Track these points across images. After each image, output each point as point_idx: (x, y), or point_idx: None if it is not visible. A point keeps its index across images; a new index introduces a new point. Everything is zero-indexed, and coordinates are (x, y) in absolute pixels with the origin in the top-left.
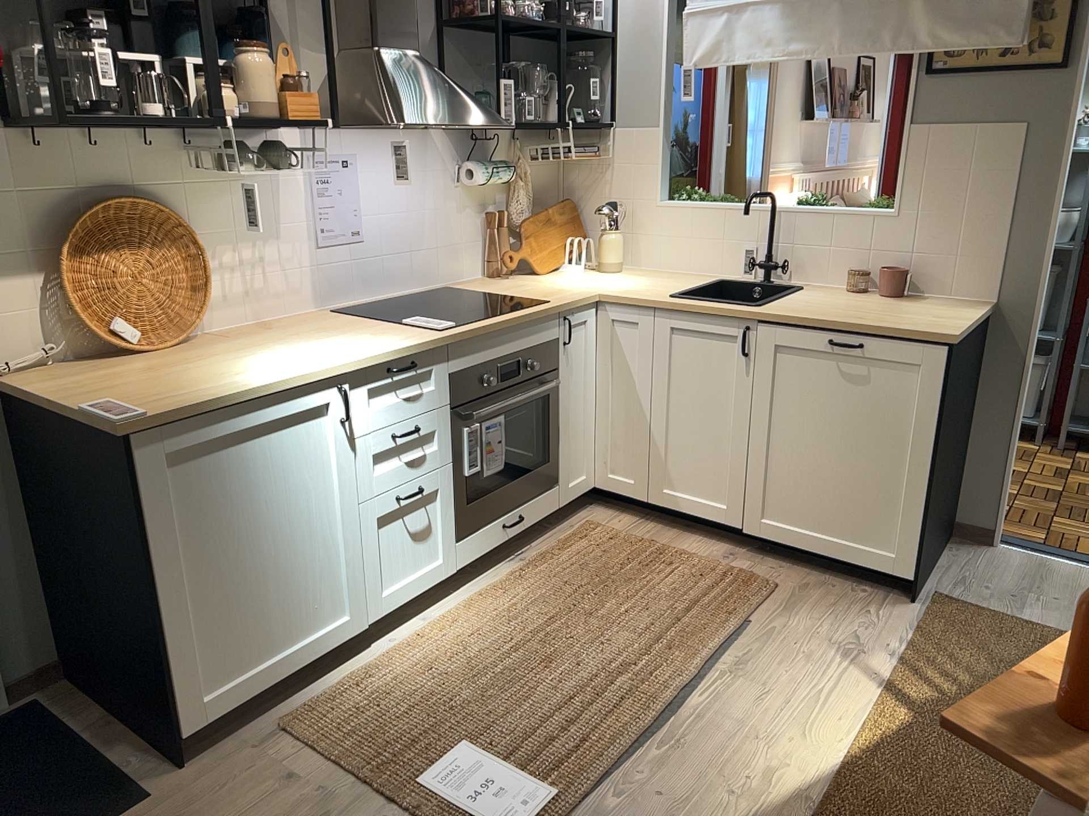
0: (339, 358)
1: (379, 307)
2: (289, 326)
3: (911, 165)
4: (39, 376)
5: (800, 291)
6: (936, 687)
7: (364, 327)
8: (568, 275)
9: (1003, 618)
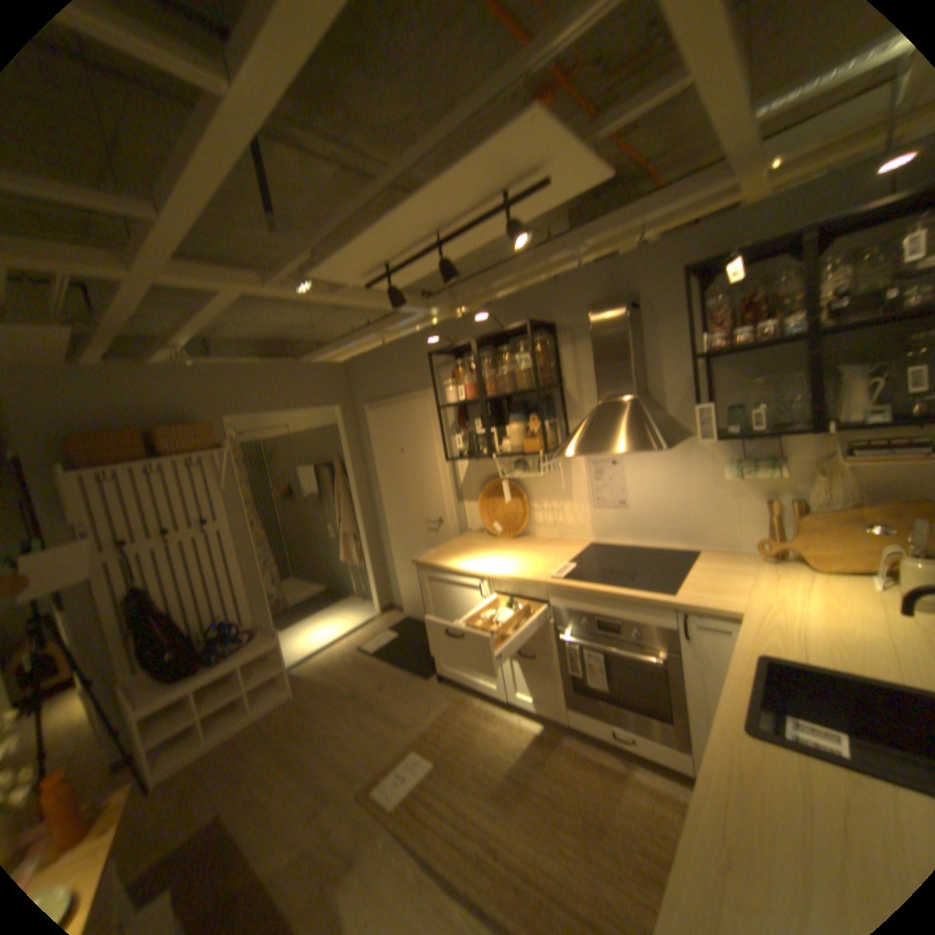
0: (488, 567)
1: (640, 548)
2: (555, 543)
3: None
4: (469, 533)
5: None
6: None
7: (558, 557)
8: (844, 586)
9: None
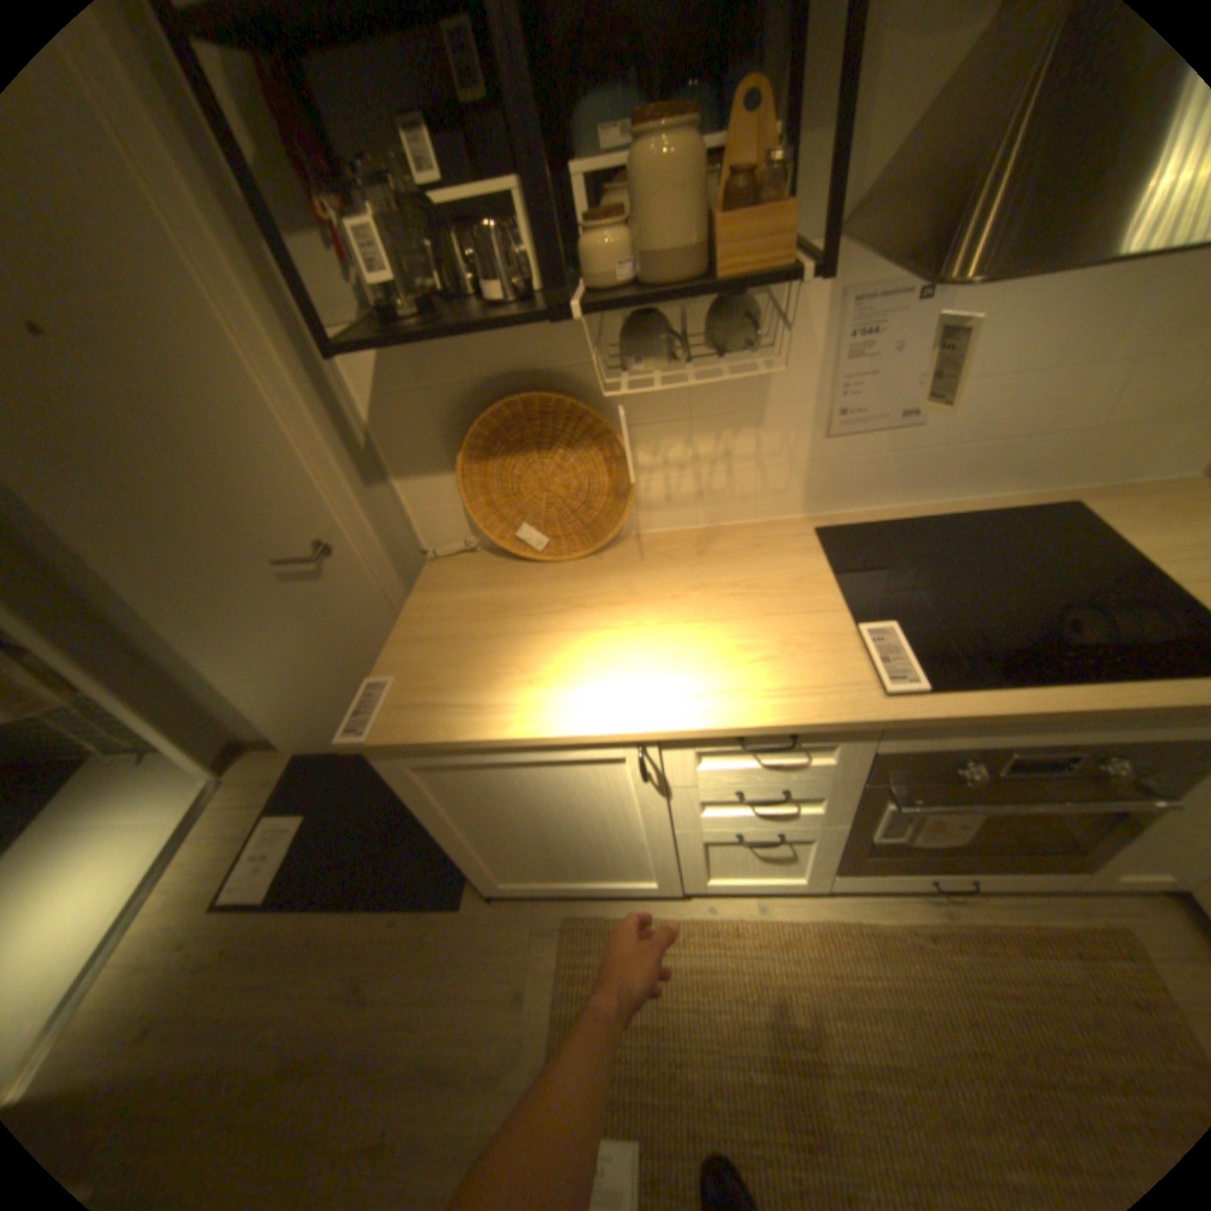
0: (657, 706)
1: (919, 515)
2: (729, 550)
3: None
4: (448, 569)
5: None
6: None
7: (804, 603)
8: None
9: None
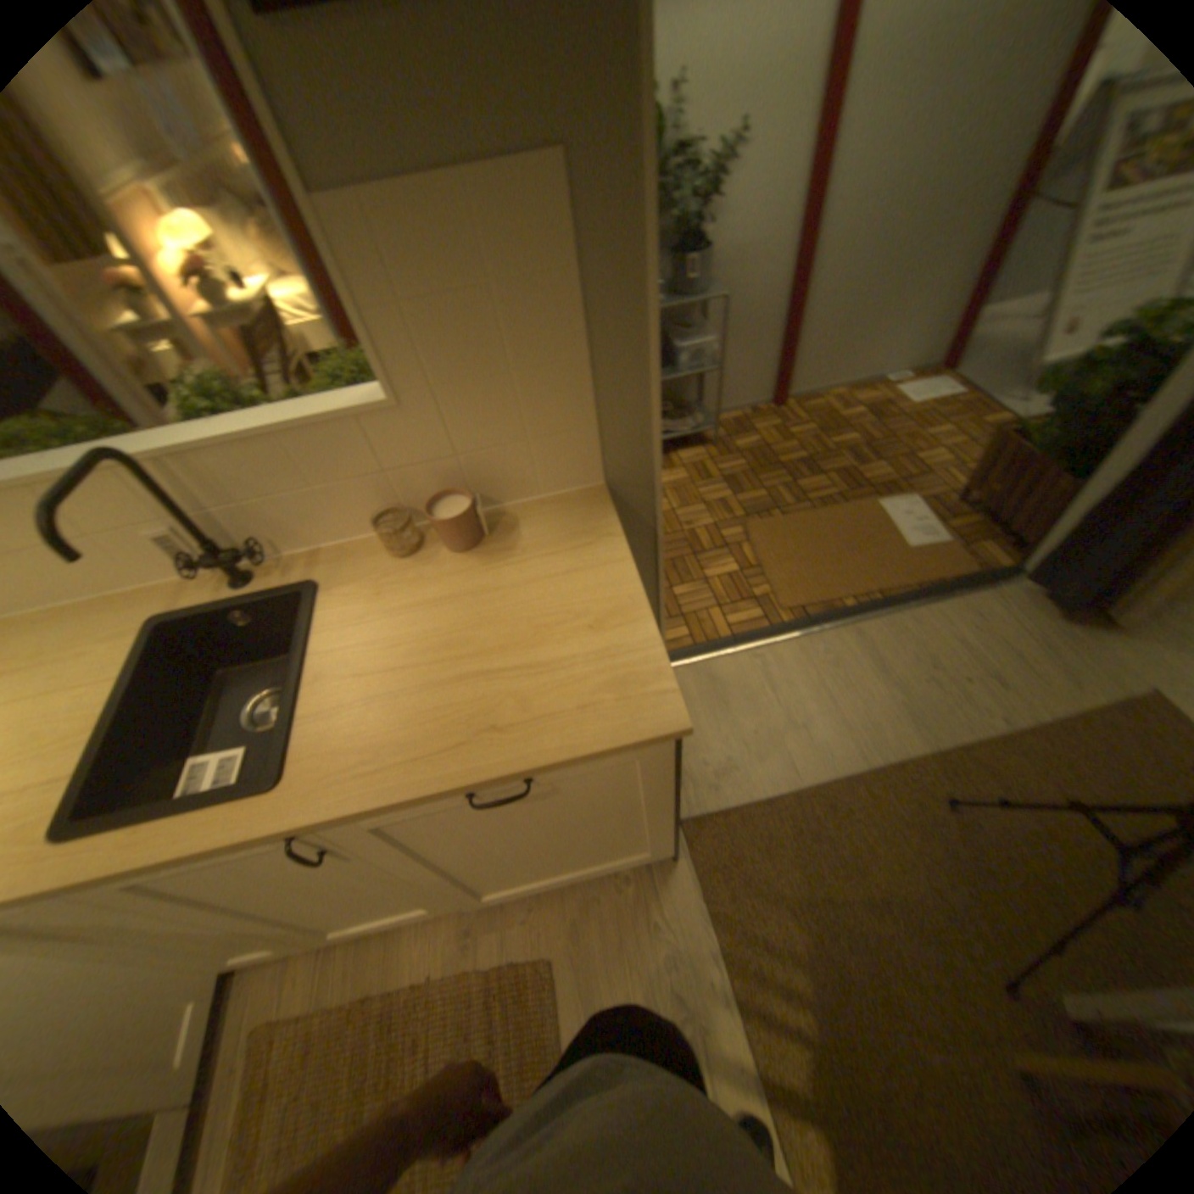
0: None
1: None
2: None
3: (362, 301)
4: None
5: (314, 613)
6: (794, 1041)
7: None
8: None
9: (747, 819)
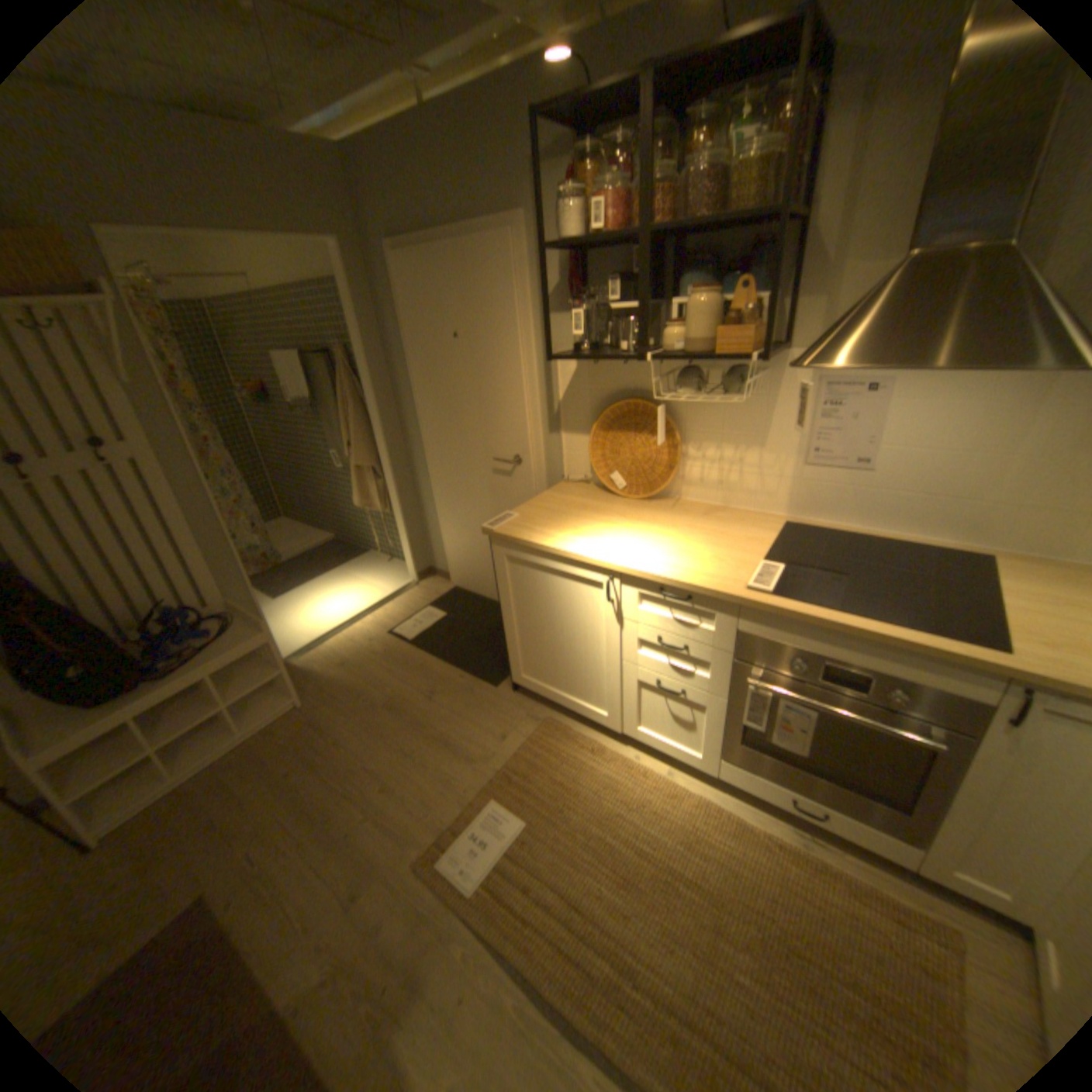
0: (625, 558)
1: (871, 538)
2: (723, 517)
3: None
4: (569, 487)
5: None
6: None
7: (742, 547)
8: None
9: None
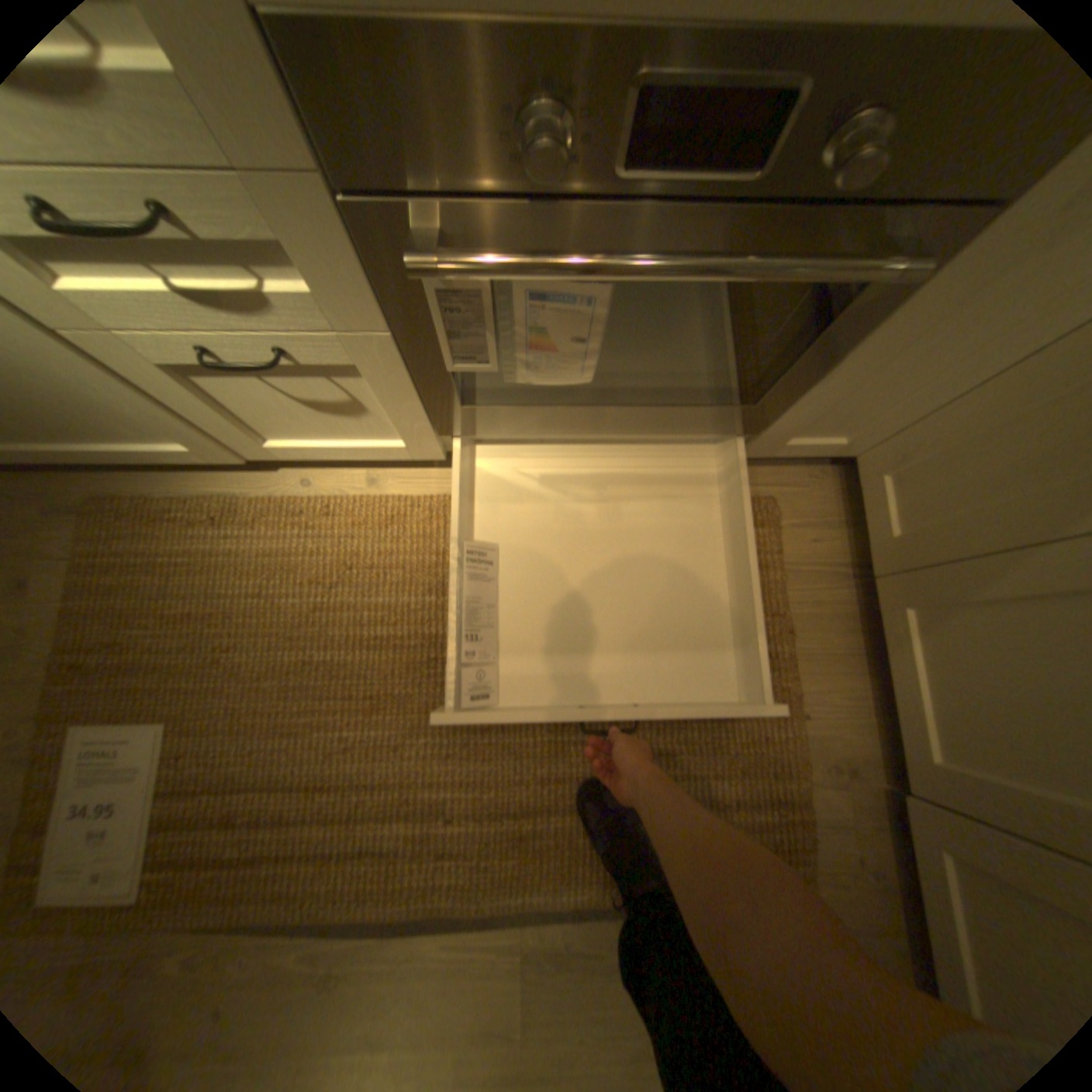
0: None
1: None
2: None
3: None
4: None
5: None
6: None
7: None
8: None
9: None
